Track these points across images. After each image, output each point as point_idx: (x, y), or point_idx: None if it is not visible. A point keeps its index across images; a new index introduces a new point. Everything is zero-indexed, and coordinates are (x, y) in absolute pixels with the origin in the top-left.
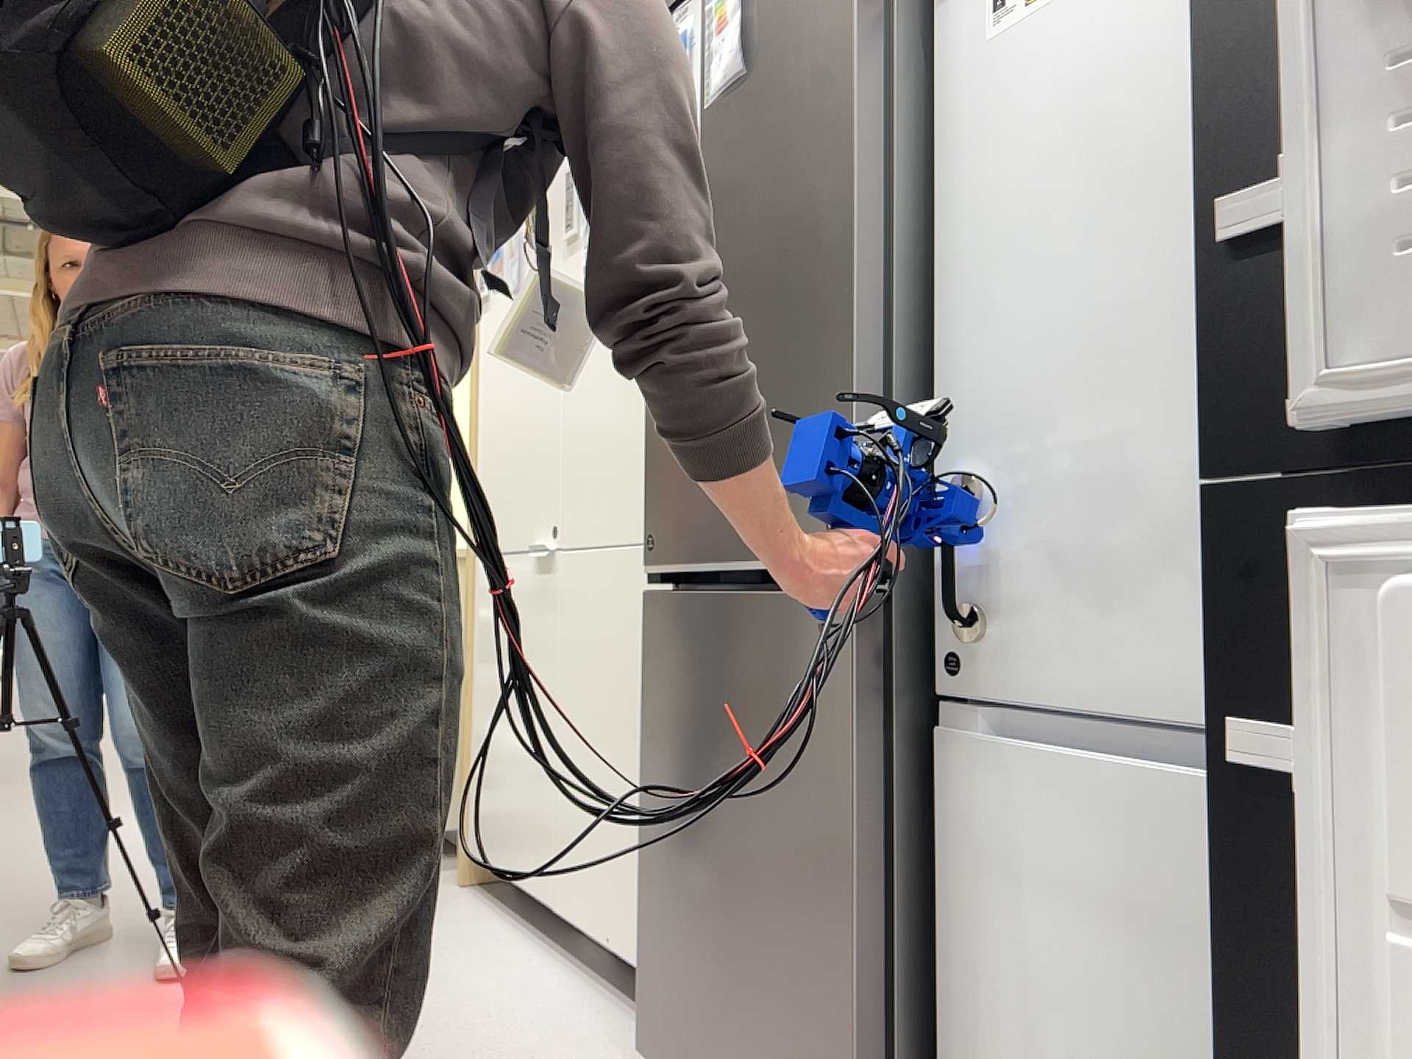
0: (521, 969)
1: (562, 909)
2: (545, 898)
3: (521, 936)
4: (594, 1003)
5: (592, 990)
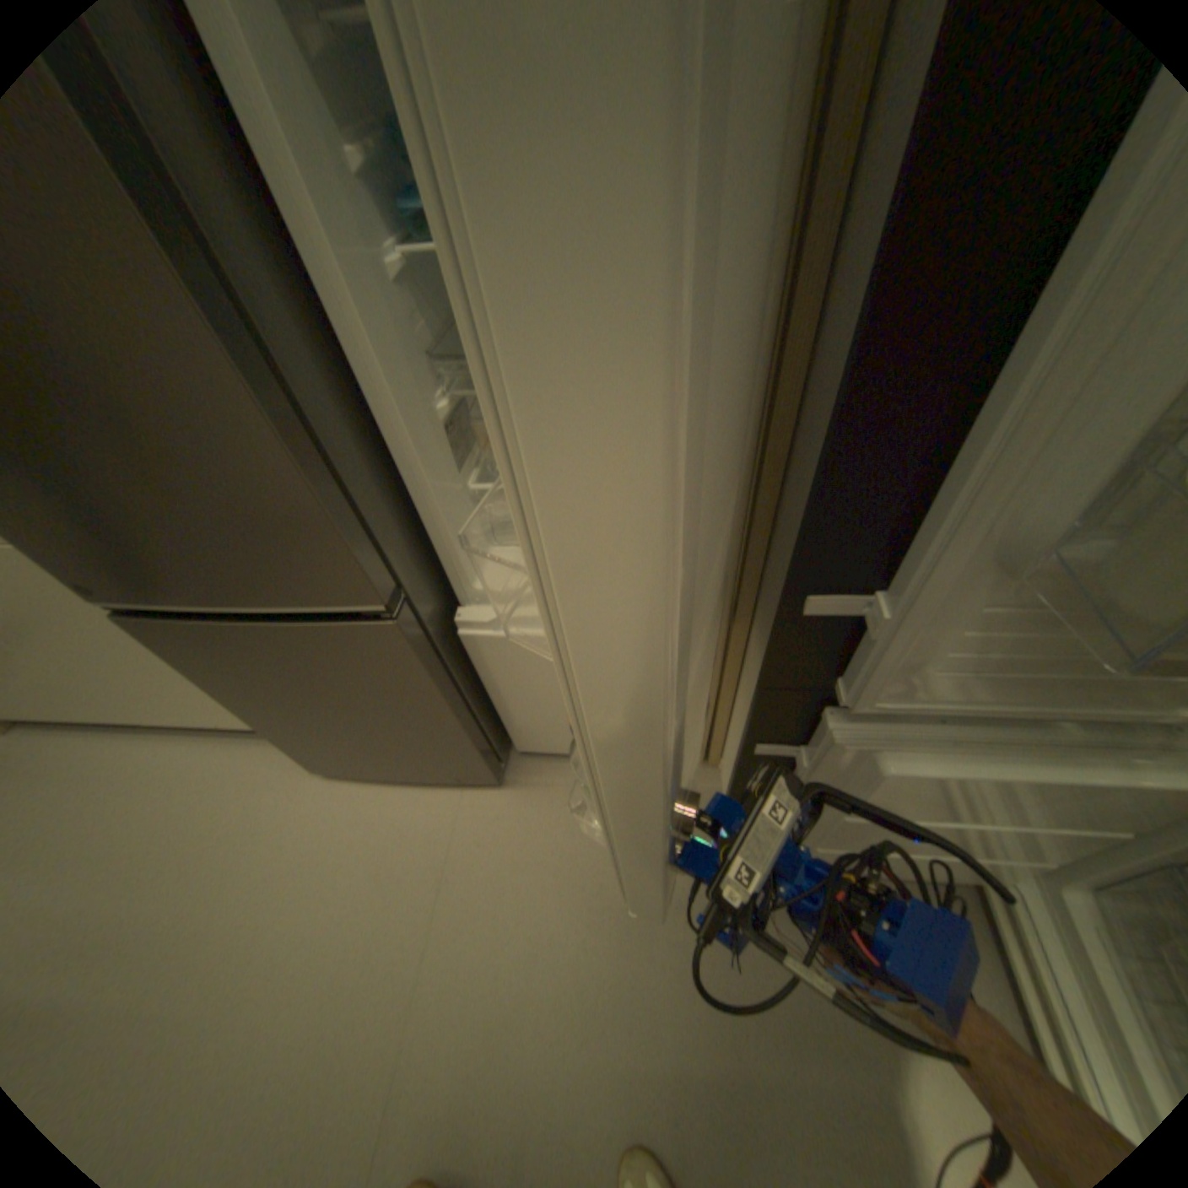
0: (152, 764)
1: (144, 723)
2: (119, 722)
3: (114, 740)
4: (231, 751)
5: (217, 743)
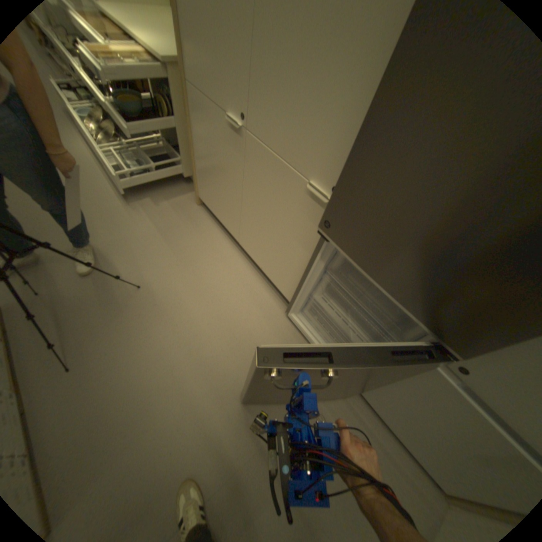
0: (231, 258)
1: (242, 244)
2: (235, 236)
3: (225, 237)
4: (256, 278)
5: (254, 270)
